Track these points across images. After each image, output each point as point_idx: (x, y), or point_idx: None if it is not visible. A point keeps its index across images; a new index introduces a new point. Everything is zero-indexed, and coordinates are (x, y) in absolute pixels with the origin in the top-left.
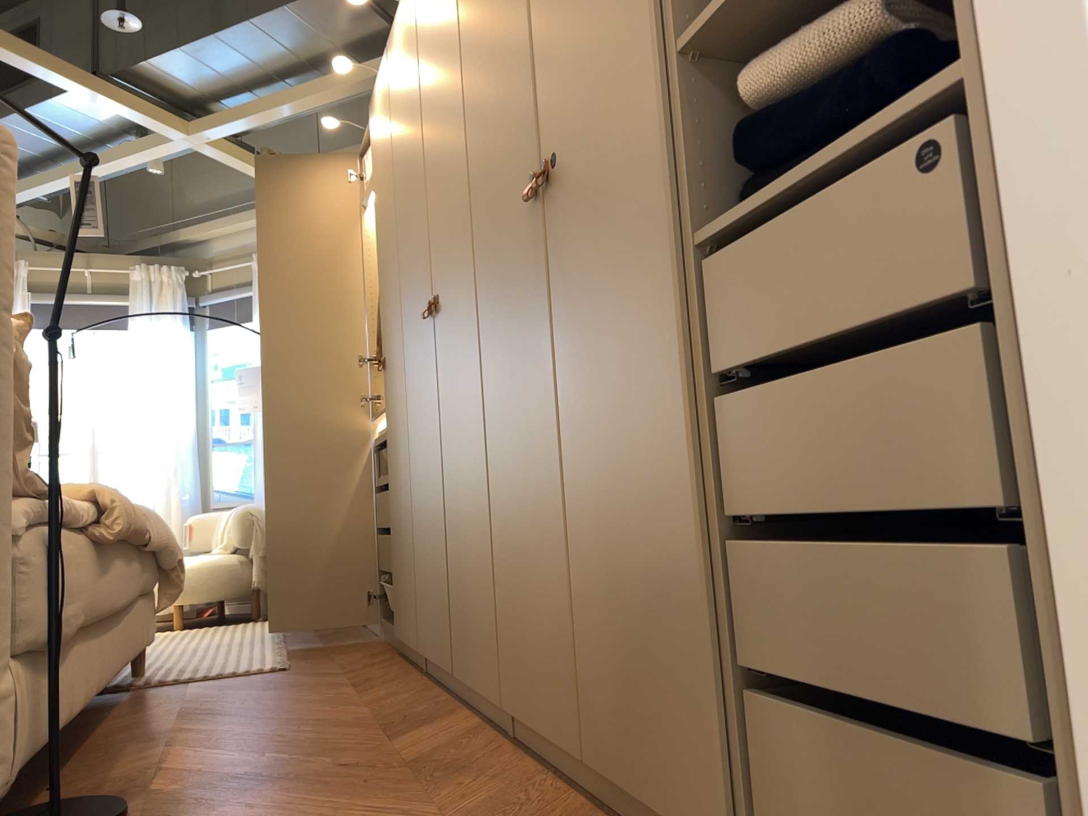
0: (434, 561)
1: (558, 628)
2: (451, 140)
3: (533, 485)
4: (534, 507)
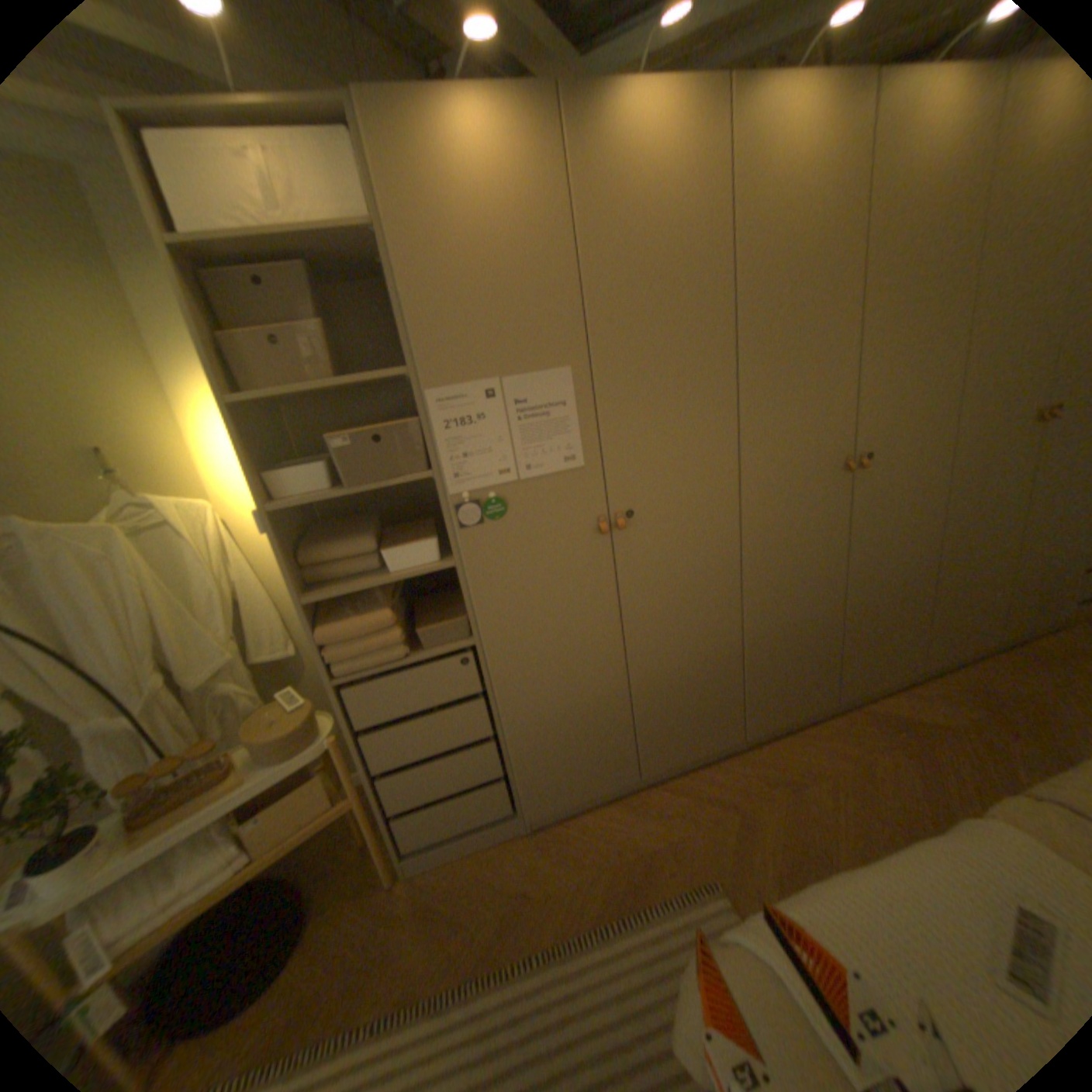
0: (799, 664)
1: (998, 612)
2: (933, 327)
3: (992, 560)
4: (990, 570)
